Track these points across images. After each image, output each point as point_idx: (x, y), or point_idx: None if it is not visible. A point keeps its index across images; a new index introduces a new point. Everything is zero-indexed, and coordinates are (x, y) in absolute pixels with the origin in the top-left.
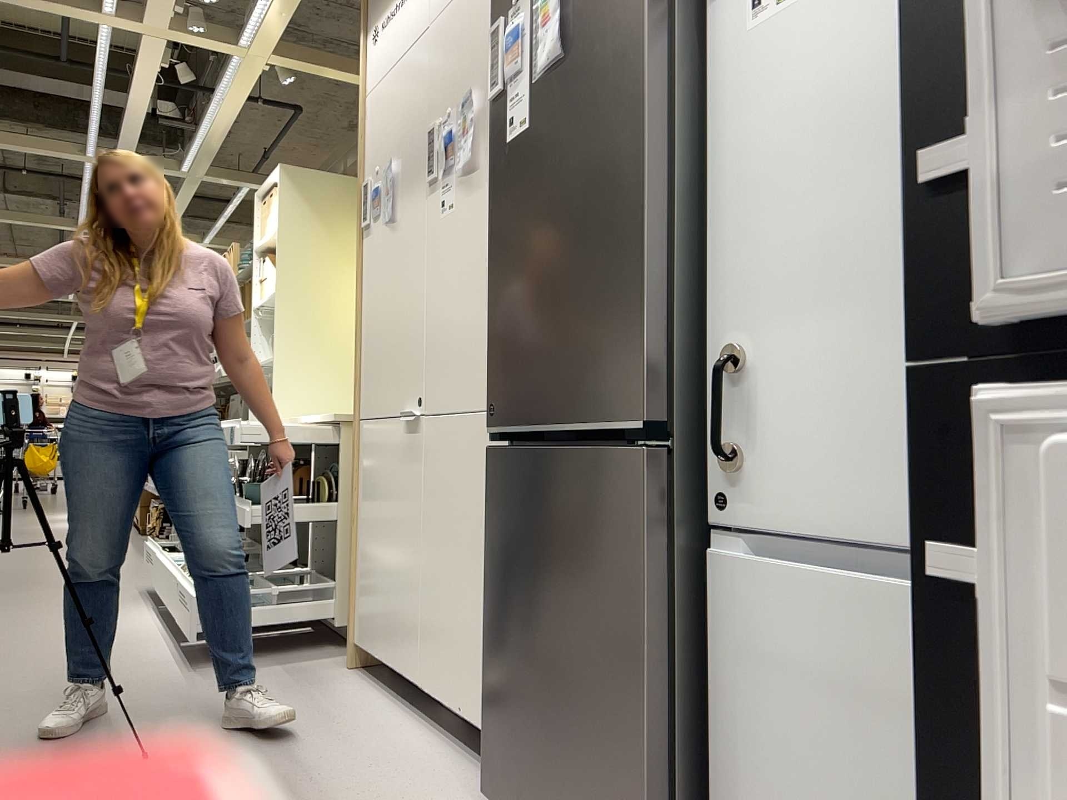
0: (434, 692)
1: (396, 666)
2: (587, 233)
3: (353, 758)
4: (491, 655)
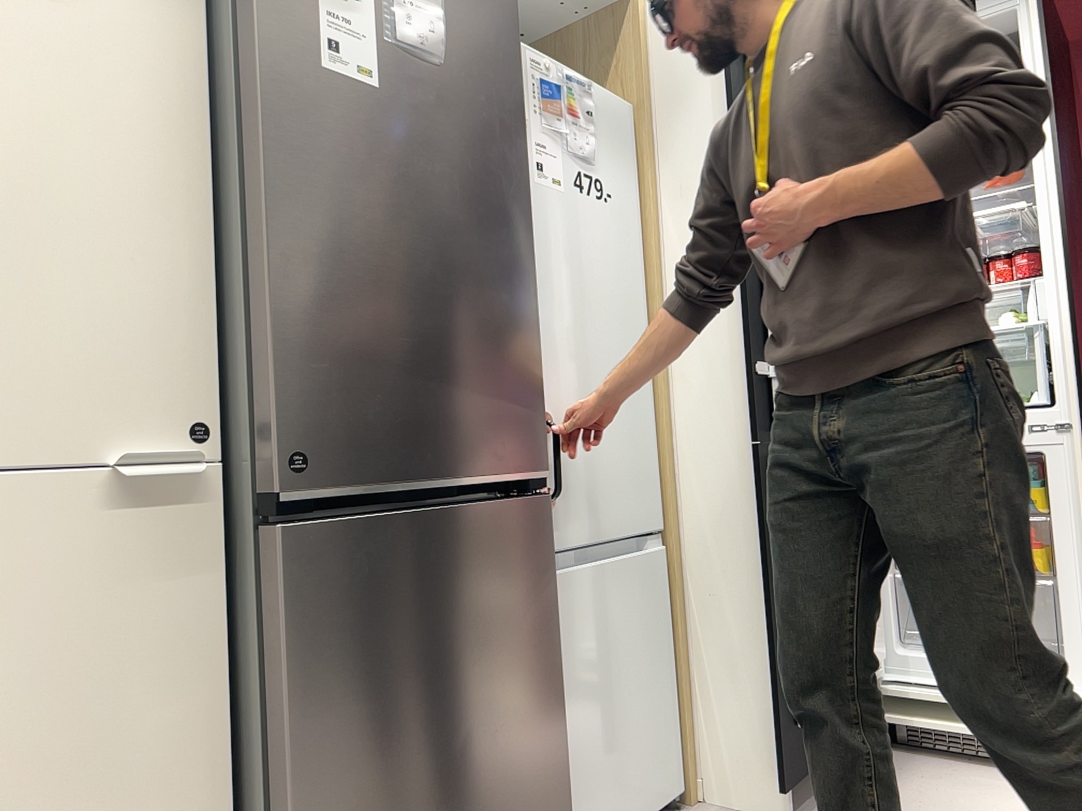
0: None
1: None
2: (480, 276)
3: None
4: None
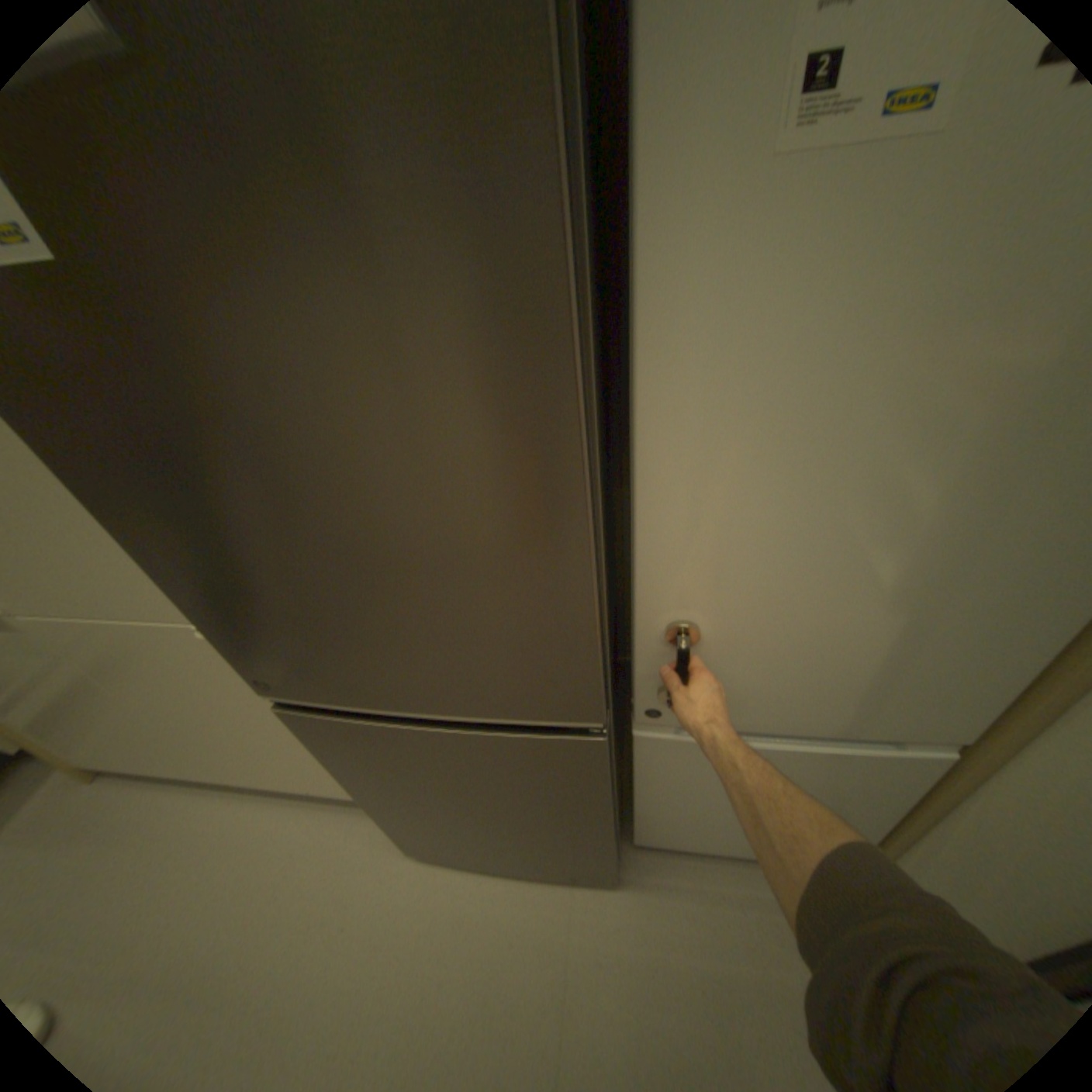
0: (253, 786)
1: (171, 776)
2: (425, 539)
3: (237, 899)
4: (373, 811)
